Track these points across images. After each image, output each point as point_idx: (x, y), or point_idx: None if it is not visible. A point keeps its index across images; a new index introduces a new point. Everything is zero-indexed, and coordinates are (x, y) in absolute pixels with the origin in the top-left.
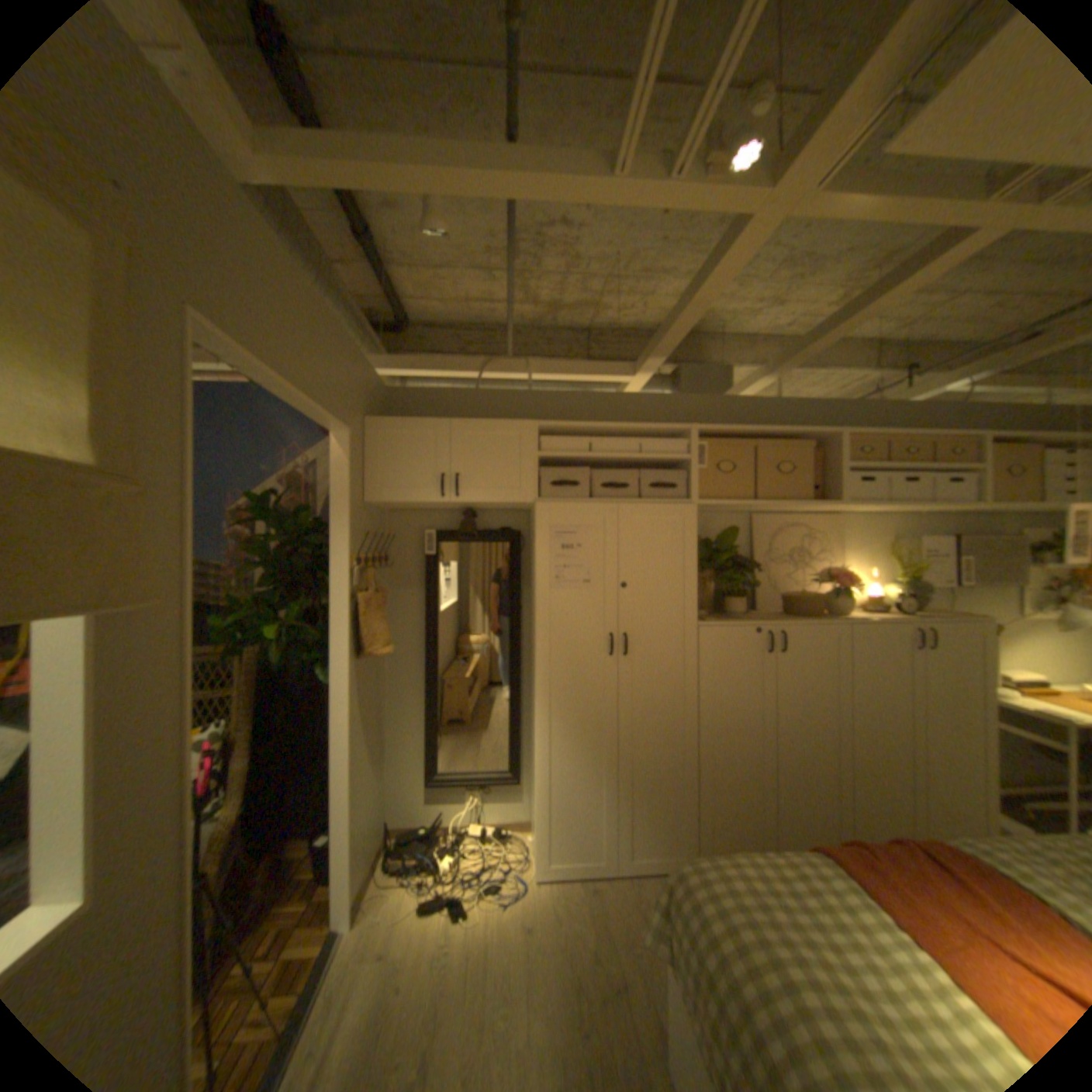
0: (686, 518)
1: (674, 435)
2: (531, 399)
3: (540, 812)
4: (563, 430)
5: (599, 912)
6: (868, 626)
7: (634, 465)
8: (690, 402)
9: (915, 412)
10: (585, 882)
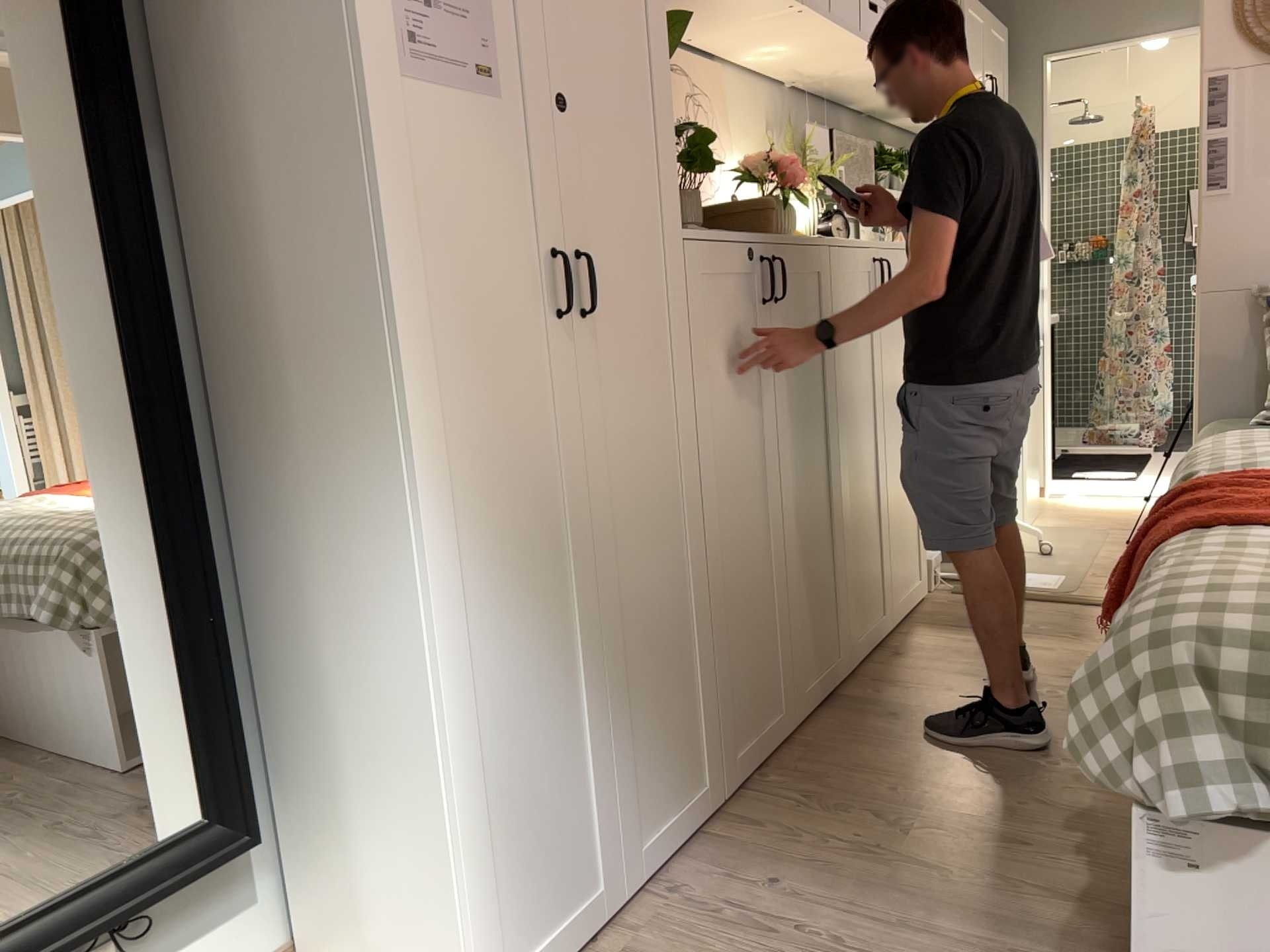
0: None
1: None
2: None
3: (463, 842)
4: None
5: None
6: (842, 248)
7: None
8: None
9: None
10: None
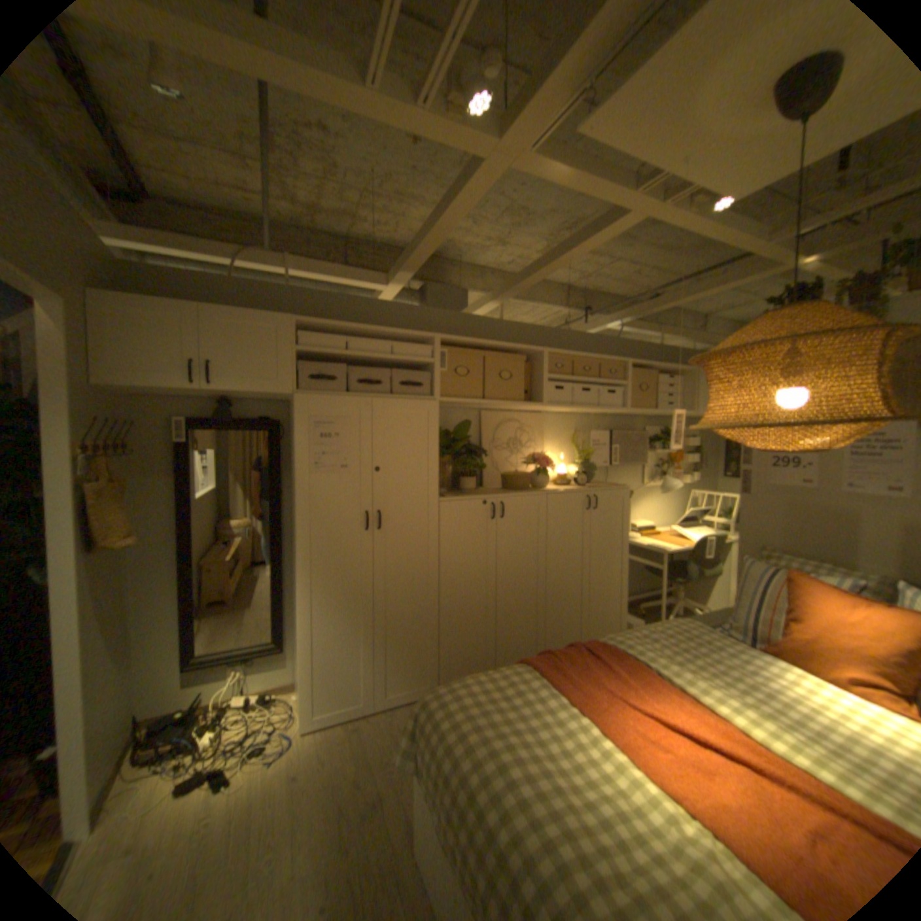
0: (430, 412)
1: (421, 341)
2: (289, 293)
3: (303, 672)
4: (321, 326)
5: (358, 745)
6: (557, 494)
7: (387, 364)
8: (435, 315)
9: (589, 341)
10: (345, 723)
